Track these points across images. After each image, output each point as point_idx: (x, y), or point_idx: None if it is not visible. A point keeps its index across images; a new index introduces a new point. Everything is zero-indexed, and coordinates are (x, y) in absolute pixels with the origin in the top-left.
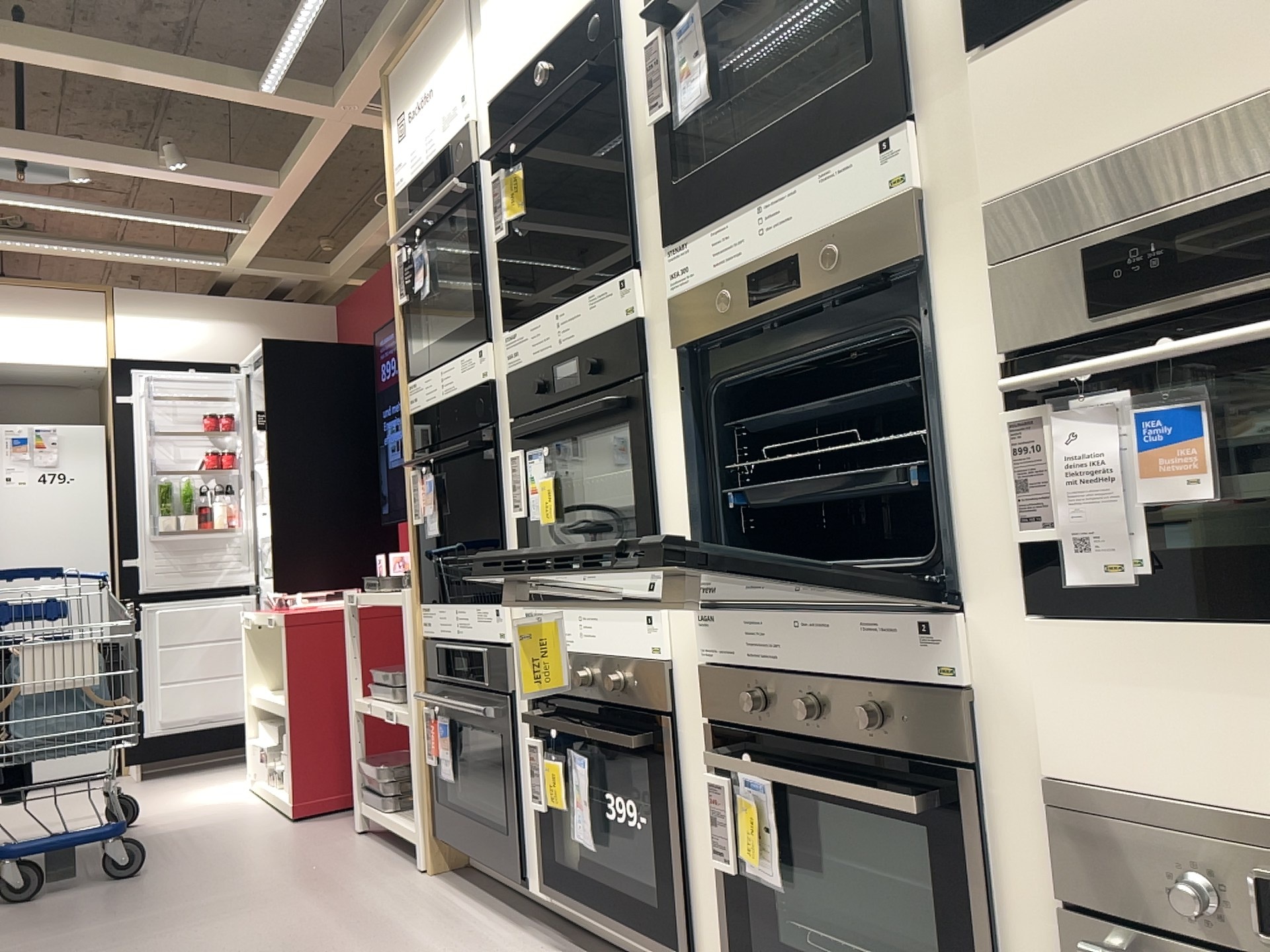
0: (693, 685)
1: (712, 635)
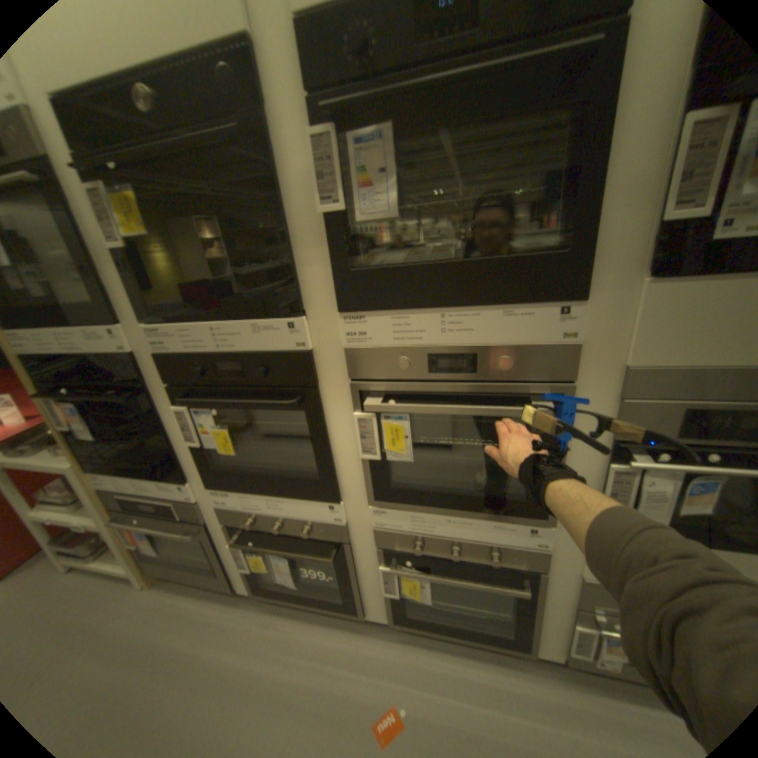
0: (363, 531)
1: (384, 519)
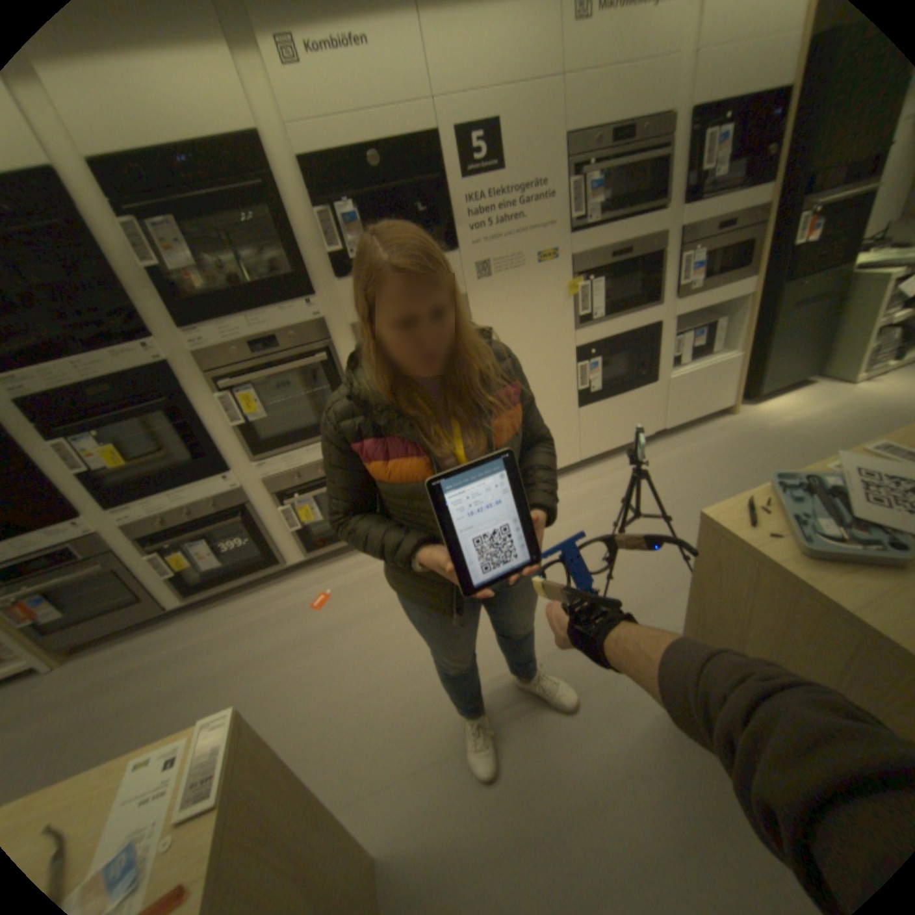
0: (256, 490)
1: (265, 470)
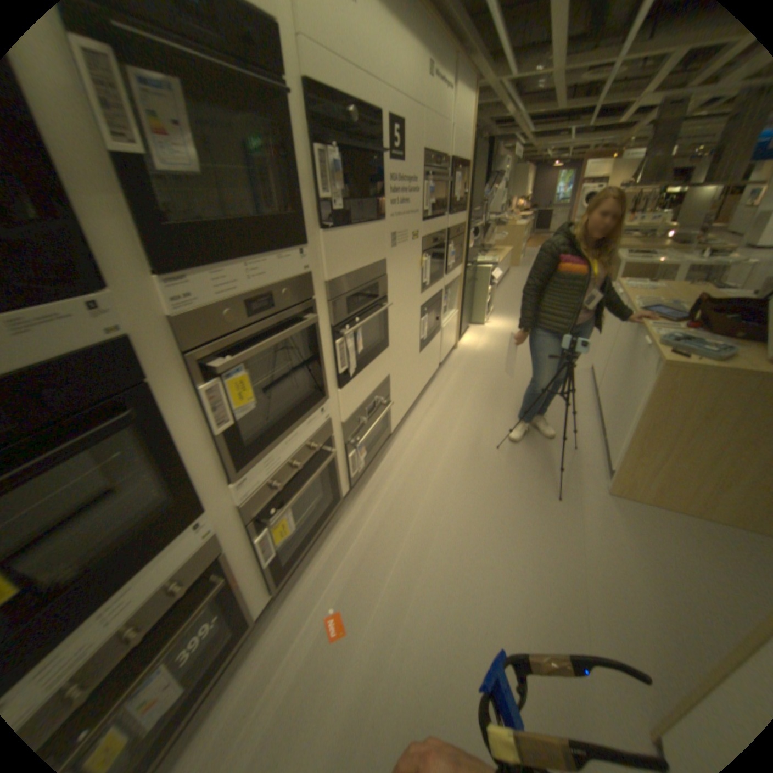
0: (227, 525)
1: (245, 487)
